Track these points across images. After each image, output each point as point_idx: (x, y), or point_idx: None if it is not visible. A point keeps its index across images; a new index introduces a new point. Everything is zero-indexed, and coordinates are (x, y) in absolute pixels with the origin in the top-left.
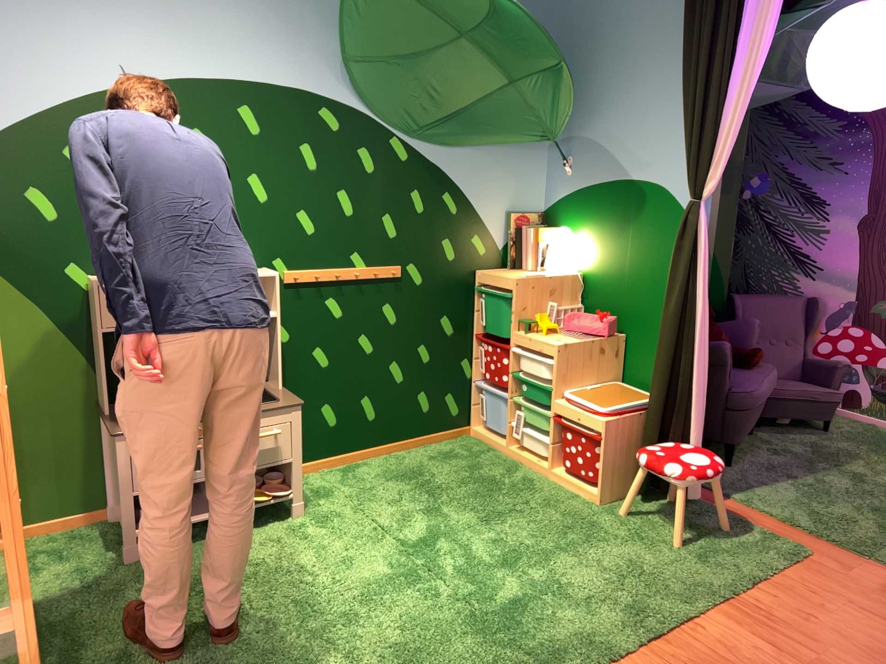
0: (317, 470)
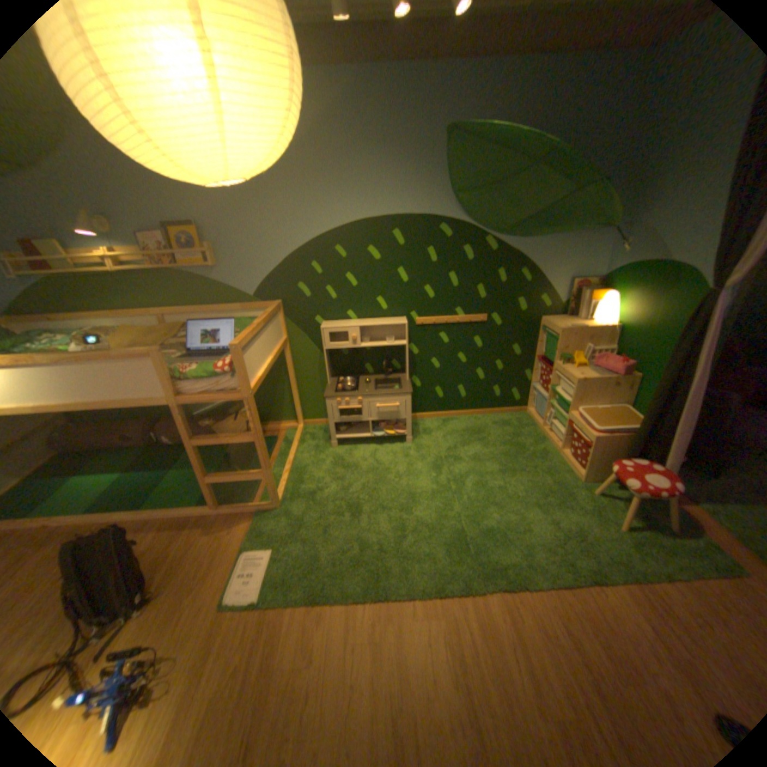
0: (431, 417)
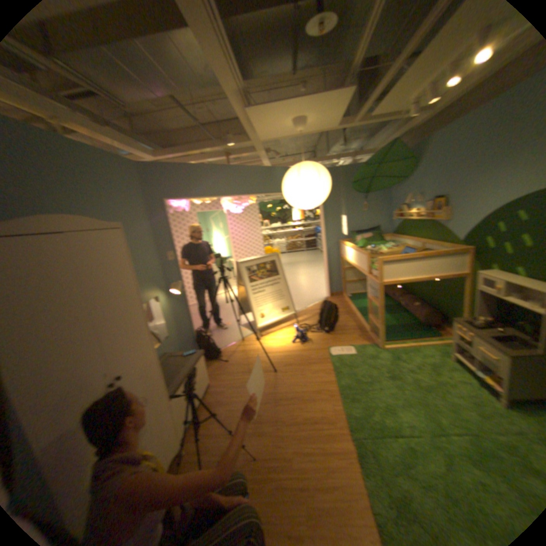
0: None
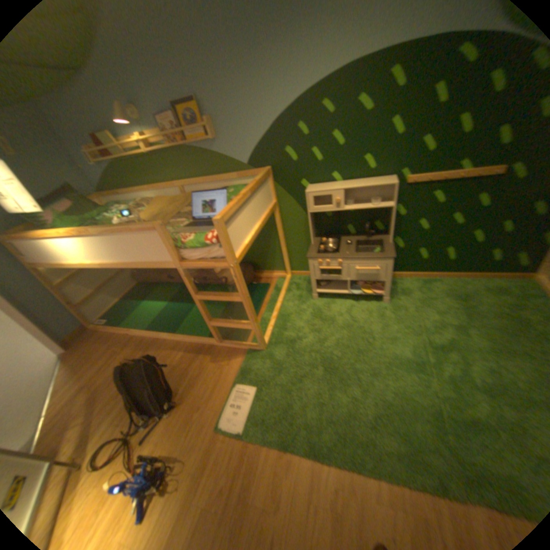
0: (411, 277)
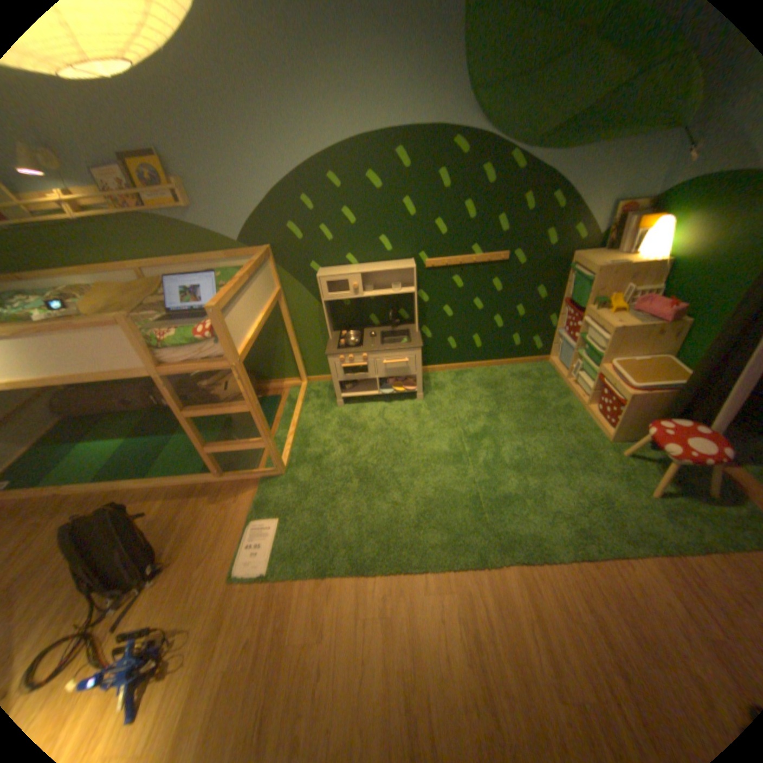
0: (443, 370)
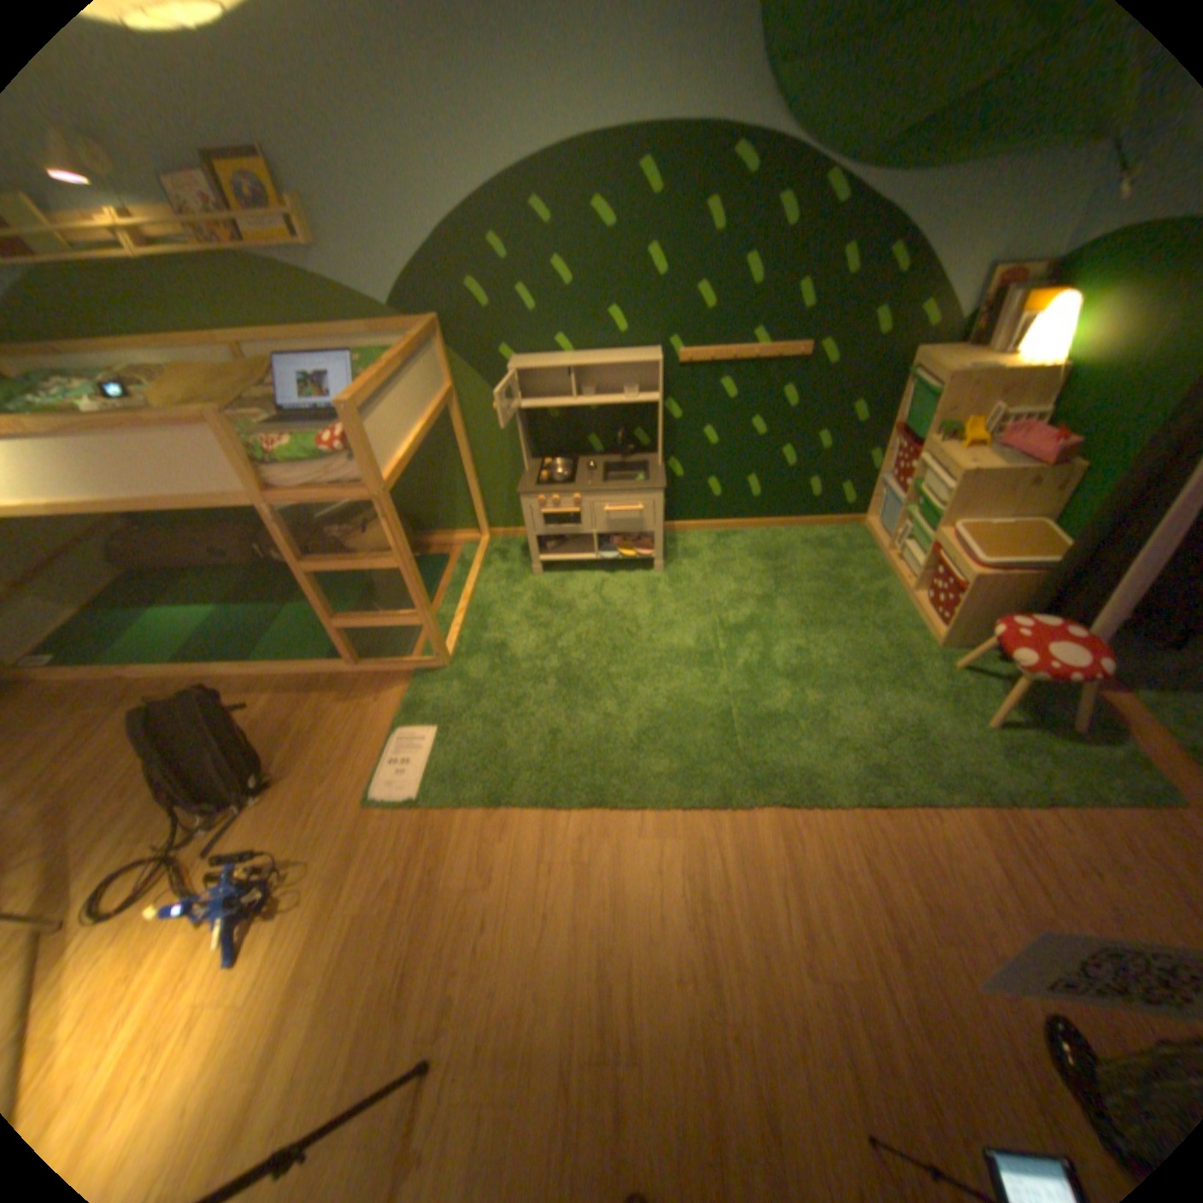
0: (698, 530)
